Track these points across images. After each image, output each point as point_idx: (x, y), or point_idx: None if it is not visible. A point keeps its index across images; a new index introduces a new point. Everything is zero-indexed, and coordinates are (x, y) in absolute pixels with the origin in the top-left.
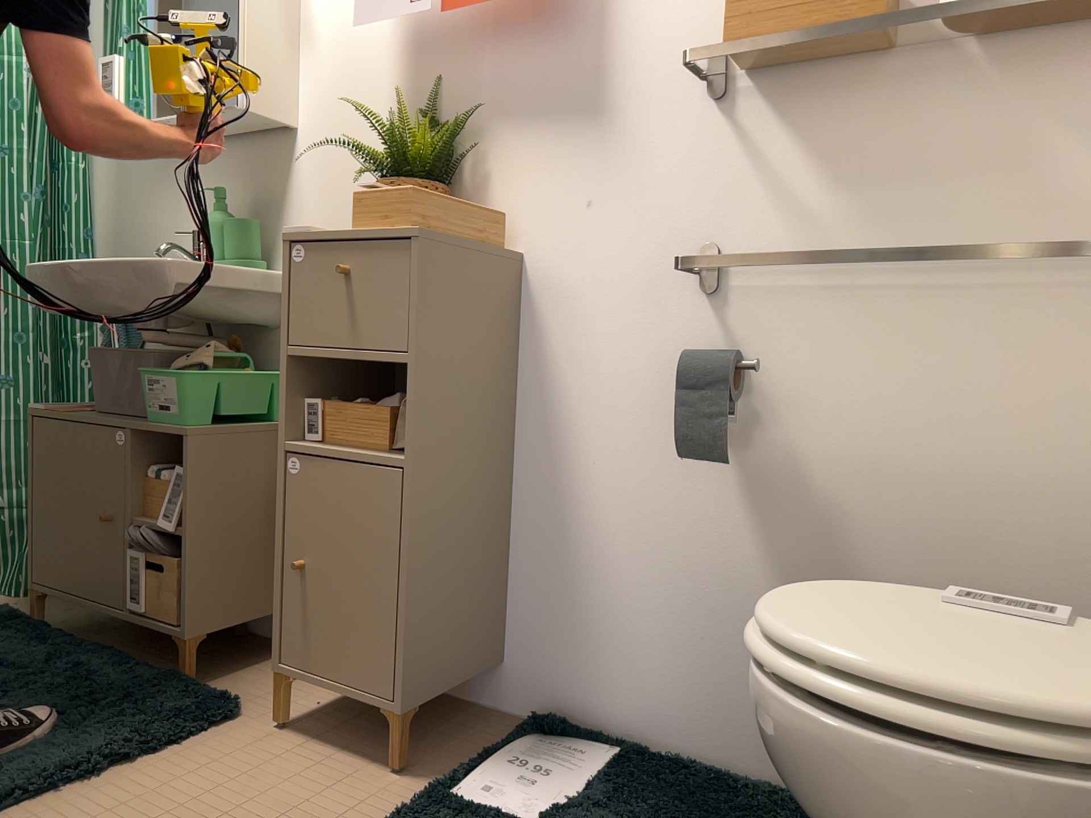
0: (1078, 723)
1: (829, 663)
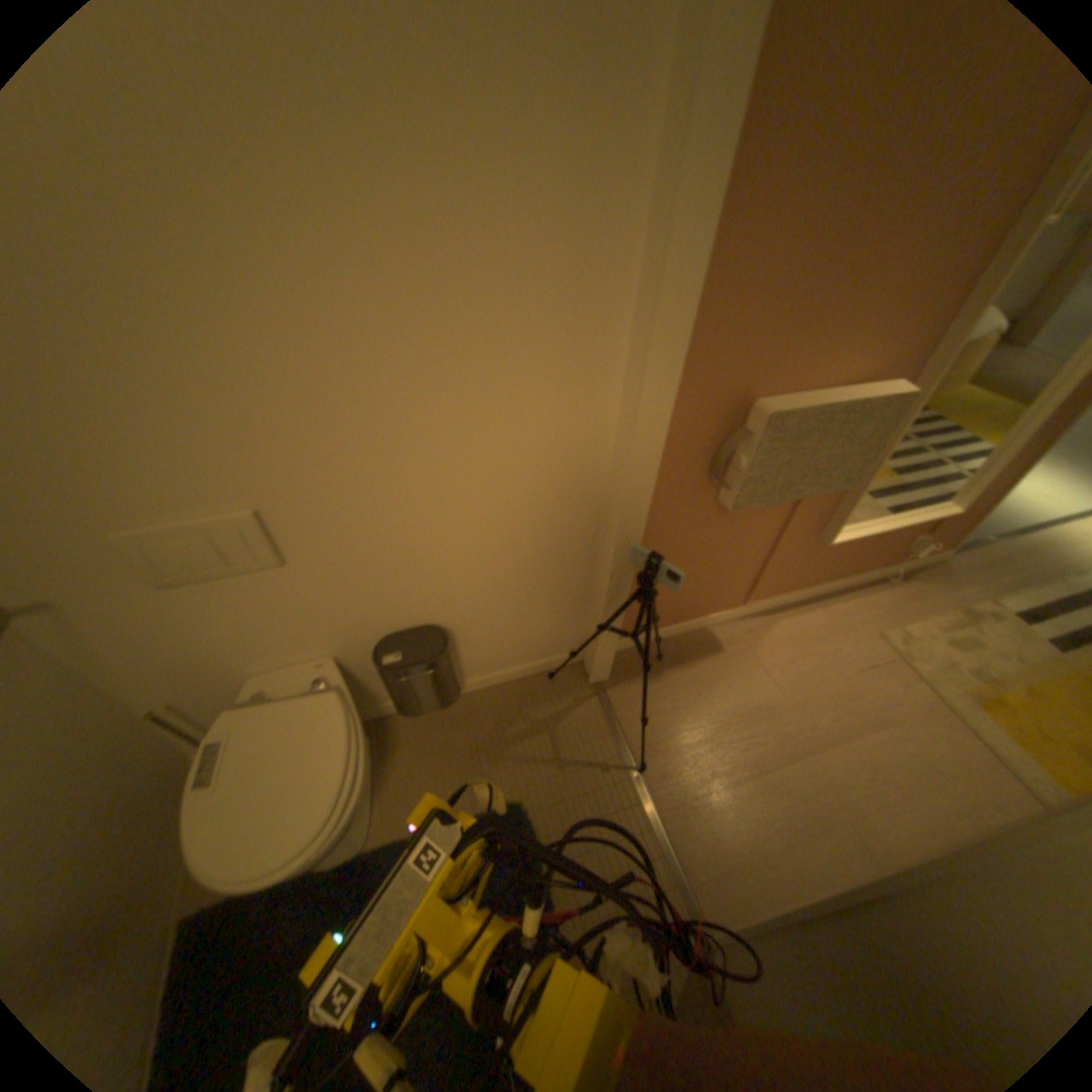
0: (344, 705)
1: (341, 791)
